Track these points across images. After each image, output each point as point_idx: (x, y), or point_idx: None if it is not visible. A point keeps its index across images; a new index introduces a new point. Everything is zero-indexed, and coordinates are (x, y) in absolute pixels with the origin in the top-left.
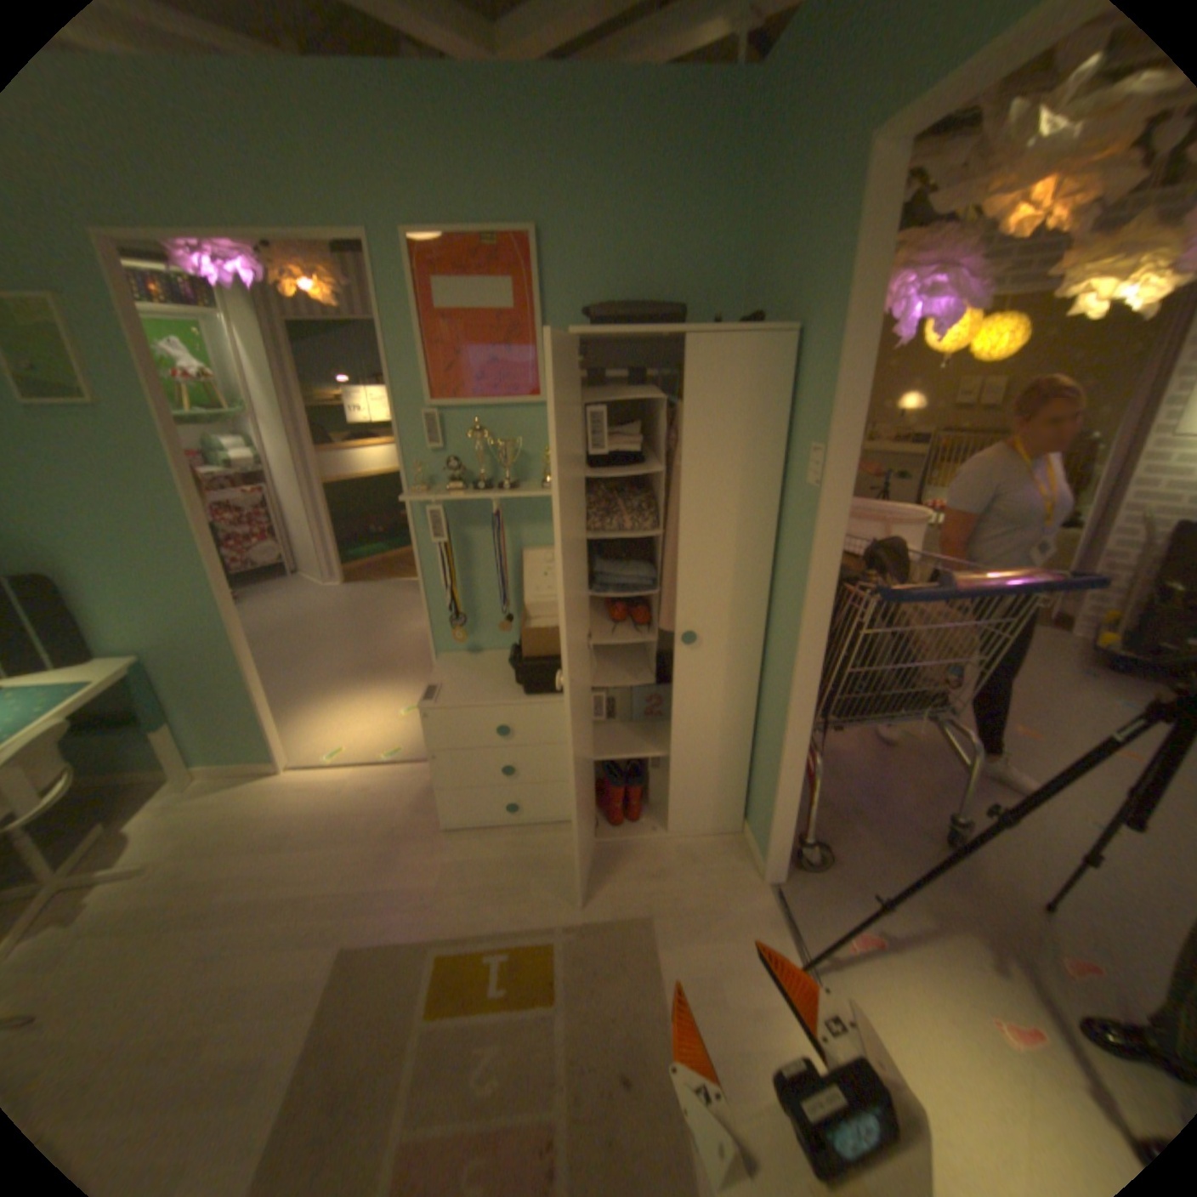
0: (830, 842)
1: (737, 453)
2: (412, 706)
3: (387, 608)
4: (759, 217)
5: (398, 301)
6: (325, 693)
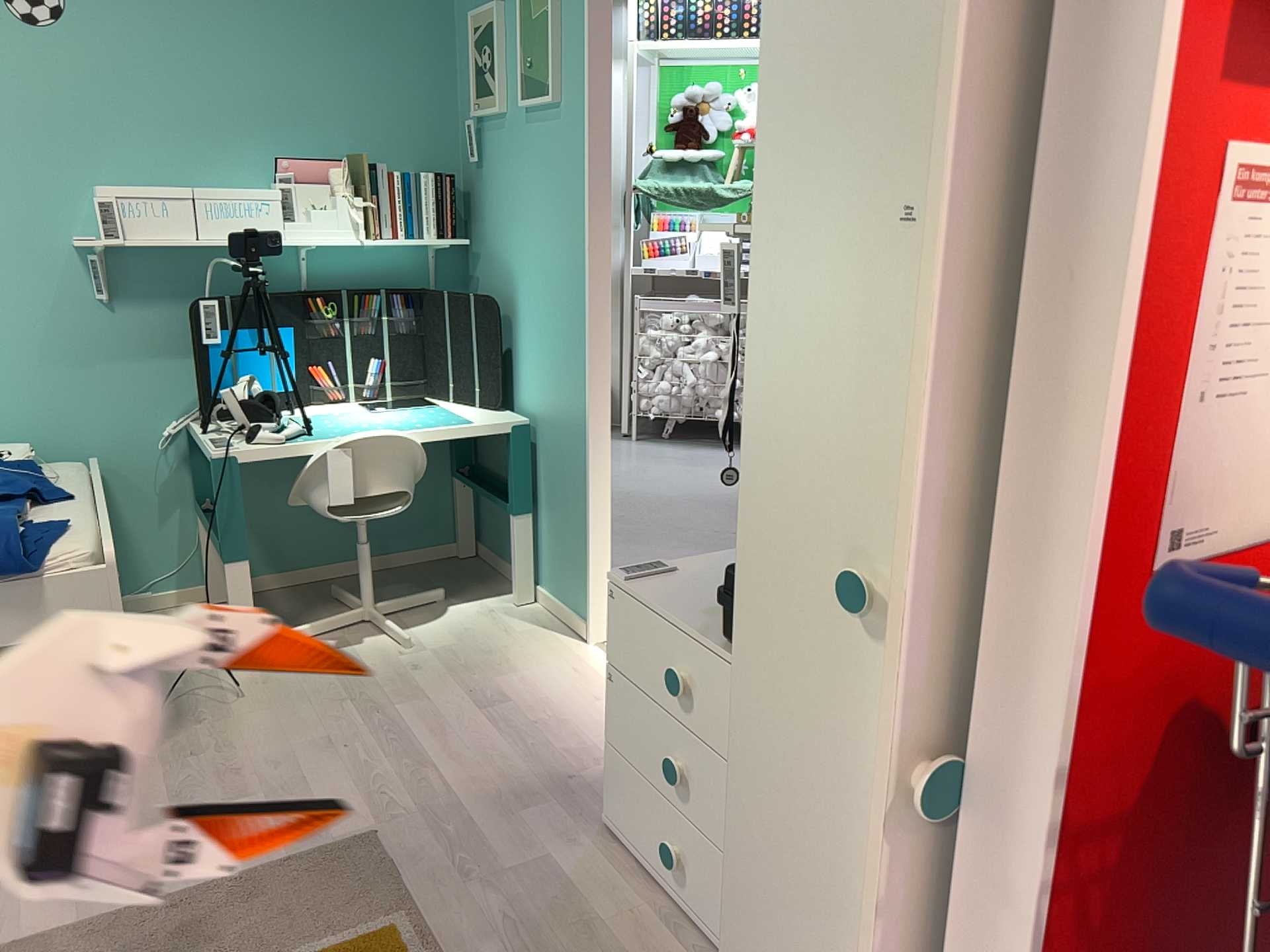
0: None
1: None
2: None
3: None
4: None
5: None
6: None
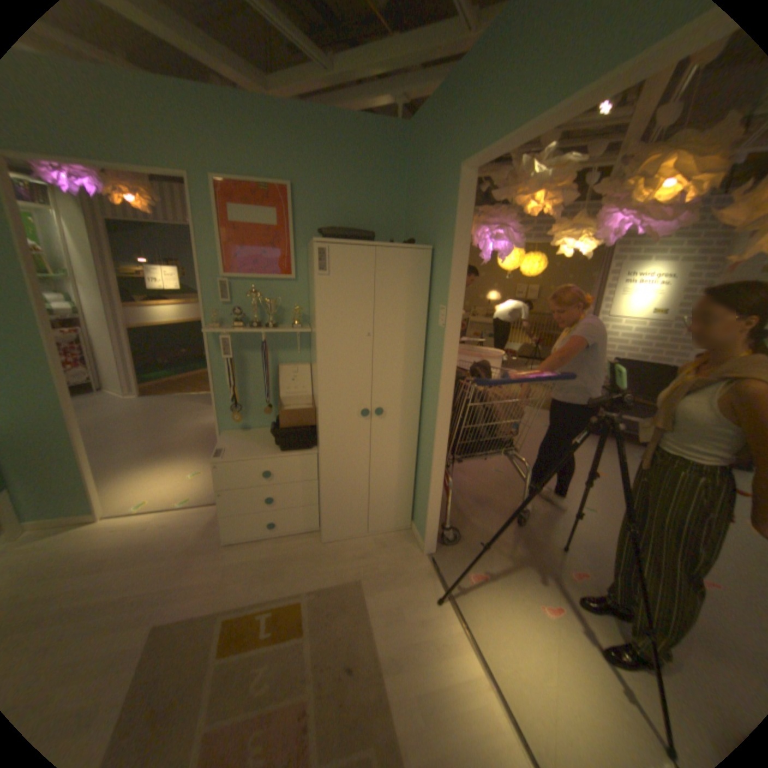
0: (458, 529)
1: (403, 310)
2: (197, 472)
3: (174, 412)
4: (411, 192)
5: (206, 215)
6: (130, 467)
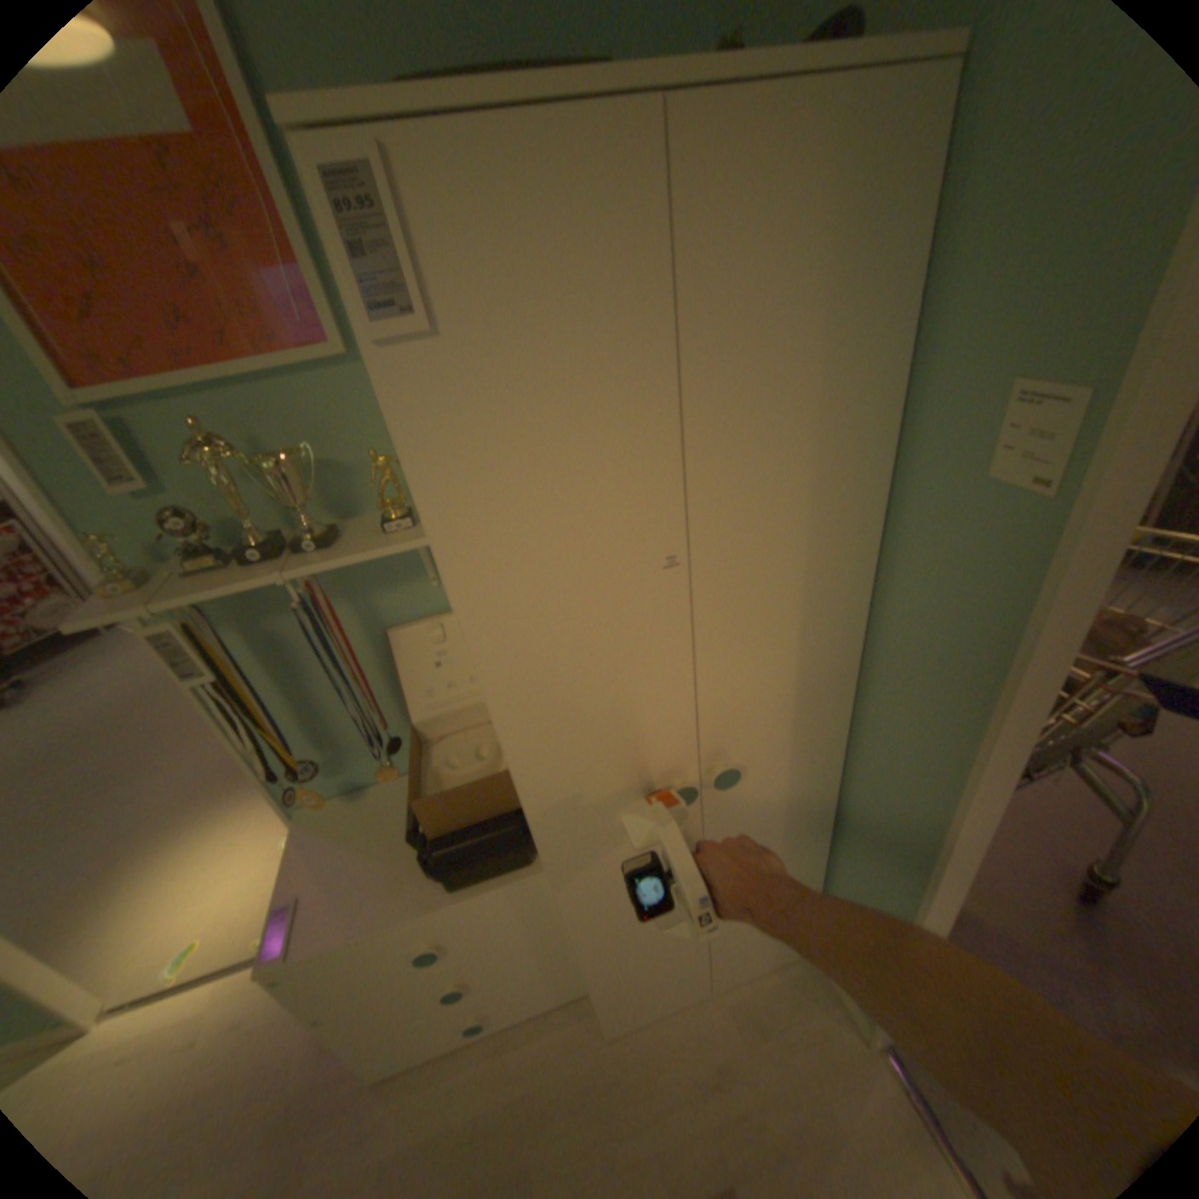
0: None
1: (811, 422)
2: None
3: None
4: None
5: None
6: (162, 834)
